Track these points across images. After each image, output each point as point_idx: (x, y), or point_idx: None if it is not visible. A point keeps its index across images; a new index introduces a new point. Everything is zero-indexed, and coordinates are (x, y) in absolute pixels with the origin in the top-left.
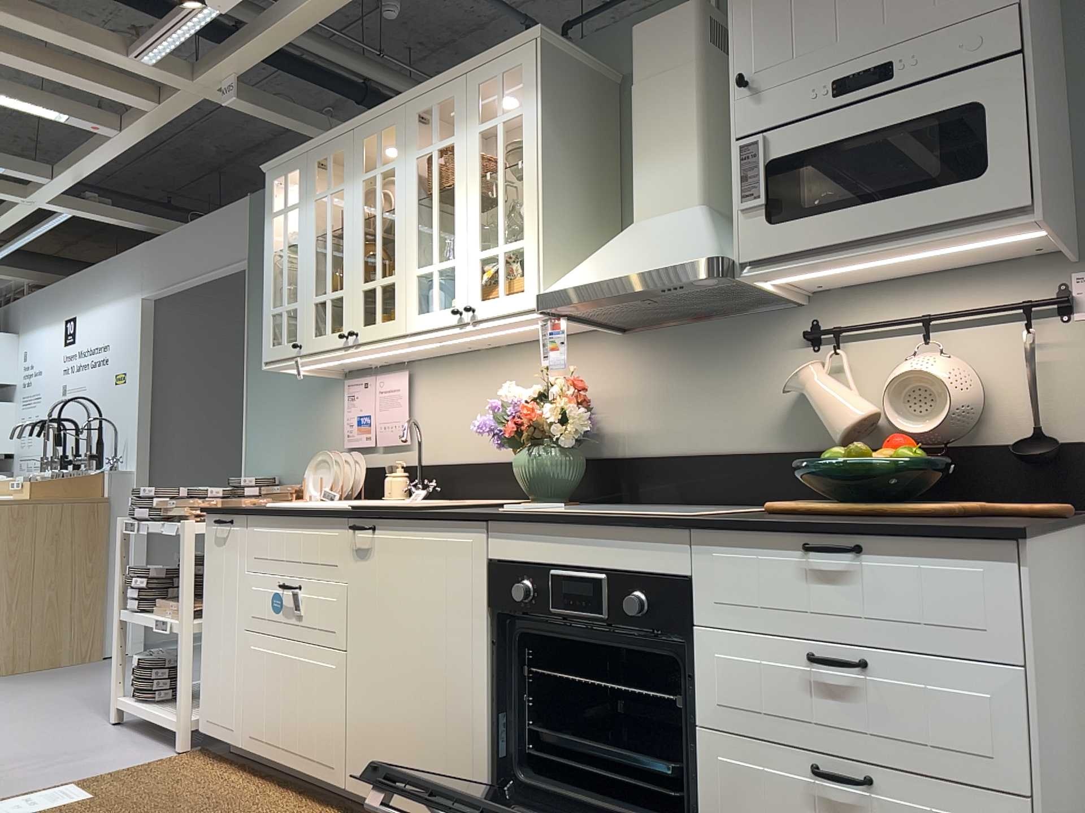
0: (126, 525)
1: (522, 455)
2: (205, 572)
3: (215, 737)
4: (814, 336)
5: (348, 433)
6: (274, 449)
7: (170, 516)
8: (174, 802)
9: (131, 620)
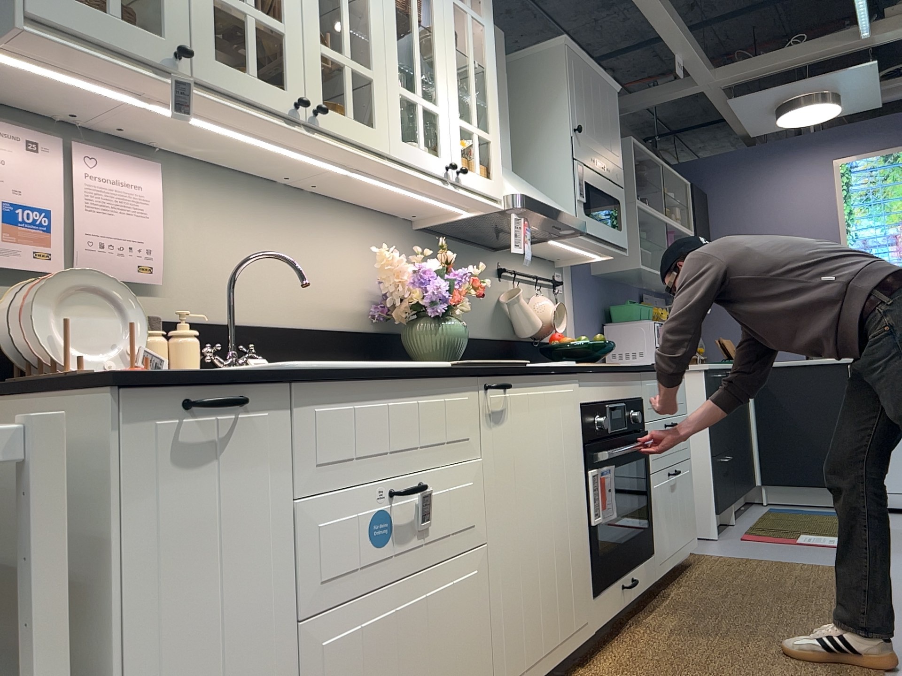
0: None
1: (442, 323)
2: (111, 558)
3: None
4: (506, 272)
5: None
6: None
7: None
8: None
9: None
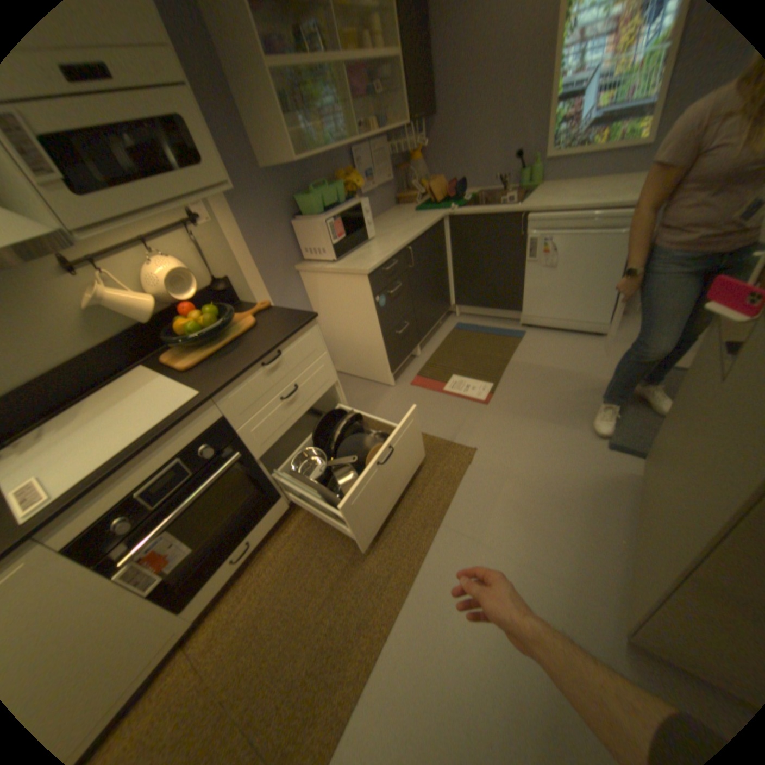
0: None
1: None
2: None
3: None
4: (73, 266)
5: None
6: None
7: None
8: None
9: None
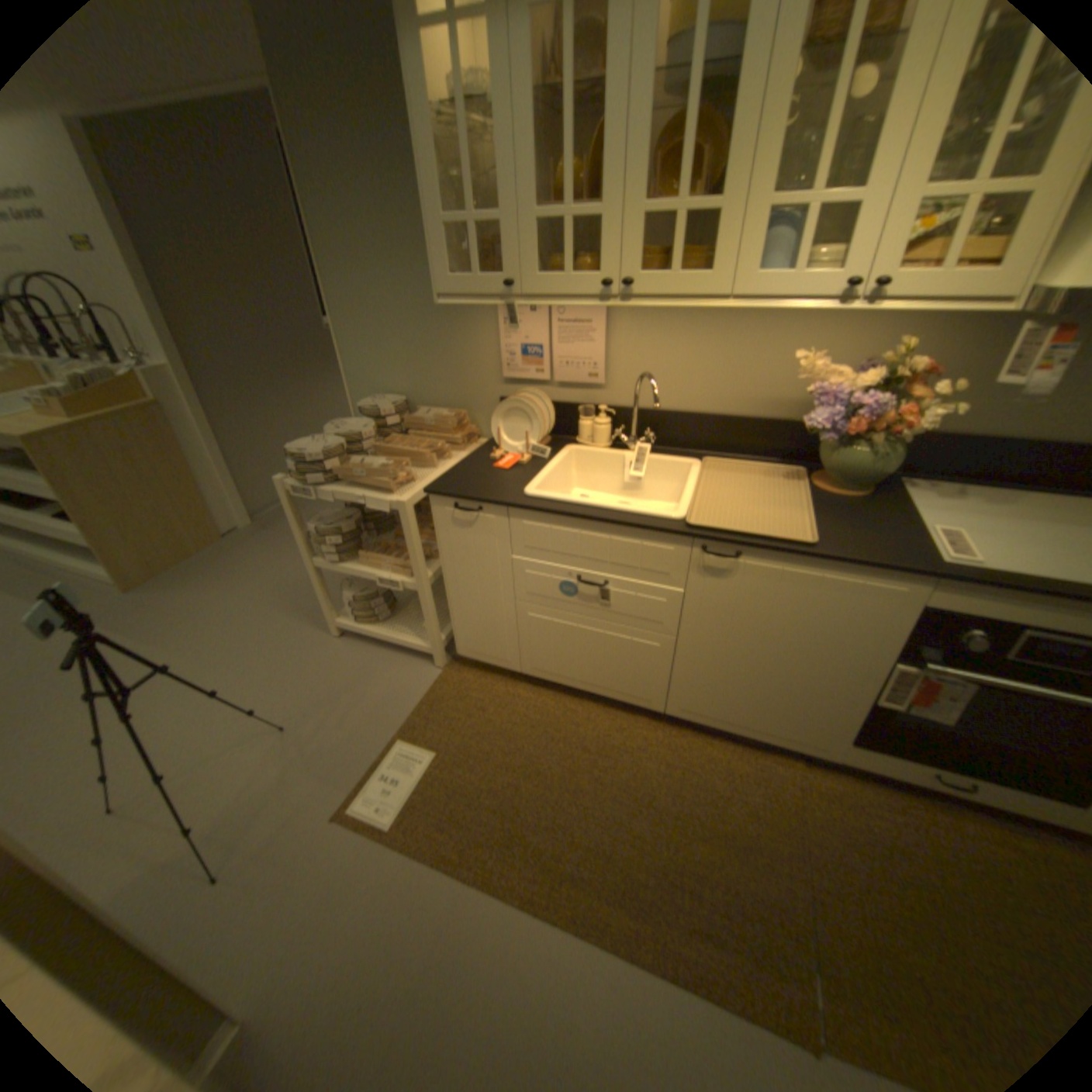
0: (289, 488)
1: (849, 447)
2: (441, 546)
3: (484, 662)
4: None
5: (510, 363)
6: (388, 365)
7: (354, 482)
8: (513, 742)
9: (332, 570)
